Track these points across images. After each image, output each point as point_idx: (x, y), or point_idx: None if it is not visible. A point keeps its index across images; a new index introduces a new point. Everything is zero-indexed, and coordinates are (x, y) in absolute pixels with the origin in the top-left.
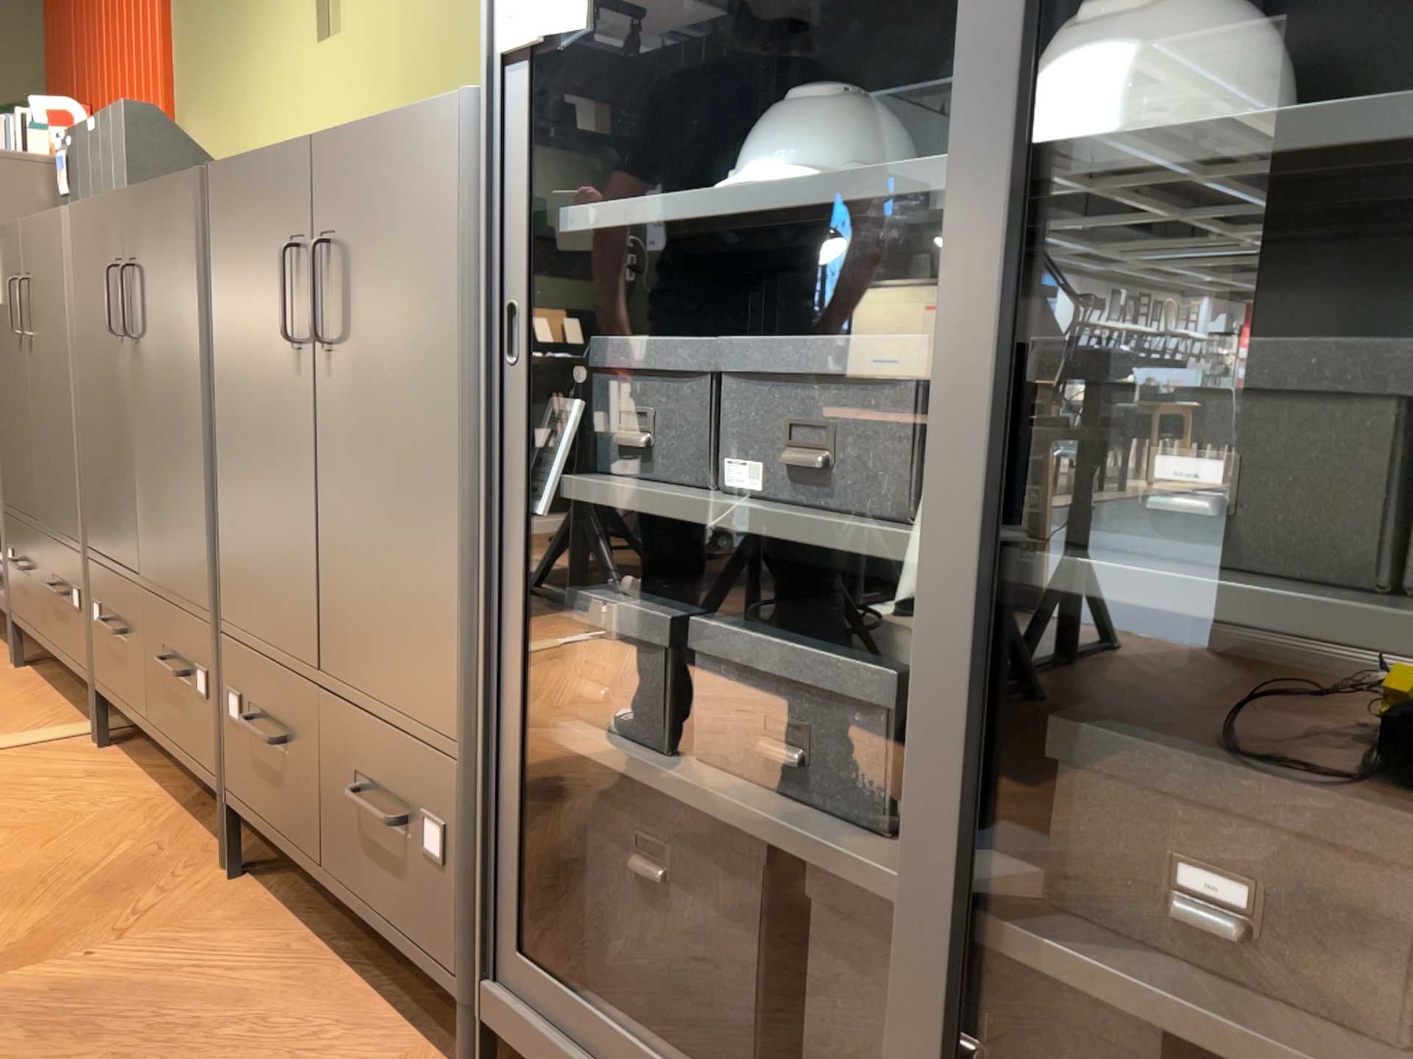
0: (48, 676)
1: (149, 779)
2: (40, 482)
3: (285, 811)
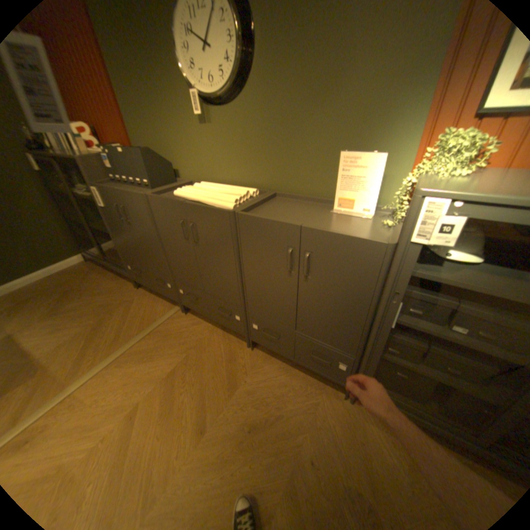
0: (148, 290)
1: (206, 322)
2: (143, 256)
3: (278, 347)
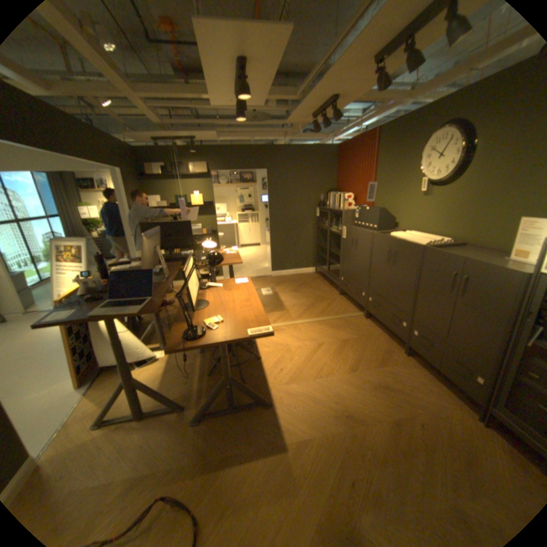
0: (346, 298)
1: (379, 328)
2: (355, 271)
3: (430, 355)
